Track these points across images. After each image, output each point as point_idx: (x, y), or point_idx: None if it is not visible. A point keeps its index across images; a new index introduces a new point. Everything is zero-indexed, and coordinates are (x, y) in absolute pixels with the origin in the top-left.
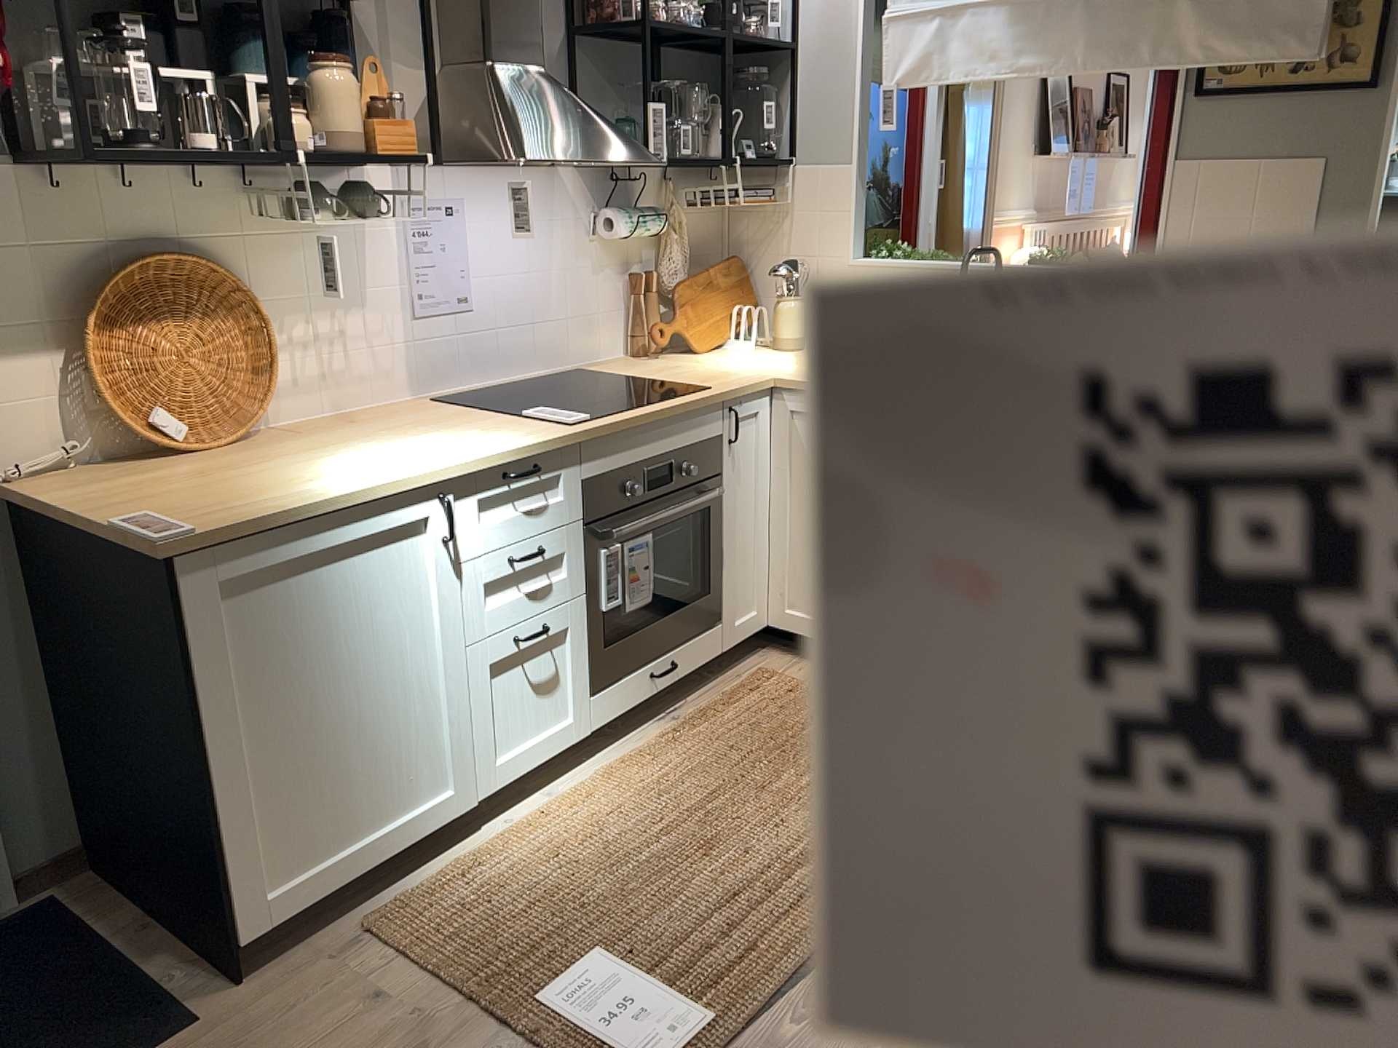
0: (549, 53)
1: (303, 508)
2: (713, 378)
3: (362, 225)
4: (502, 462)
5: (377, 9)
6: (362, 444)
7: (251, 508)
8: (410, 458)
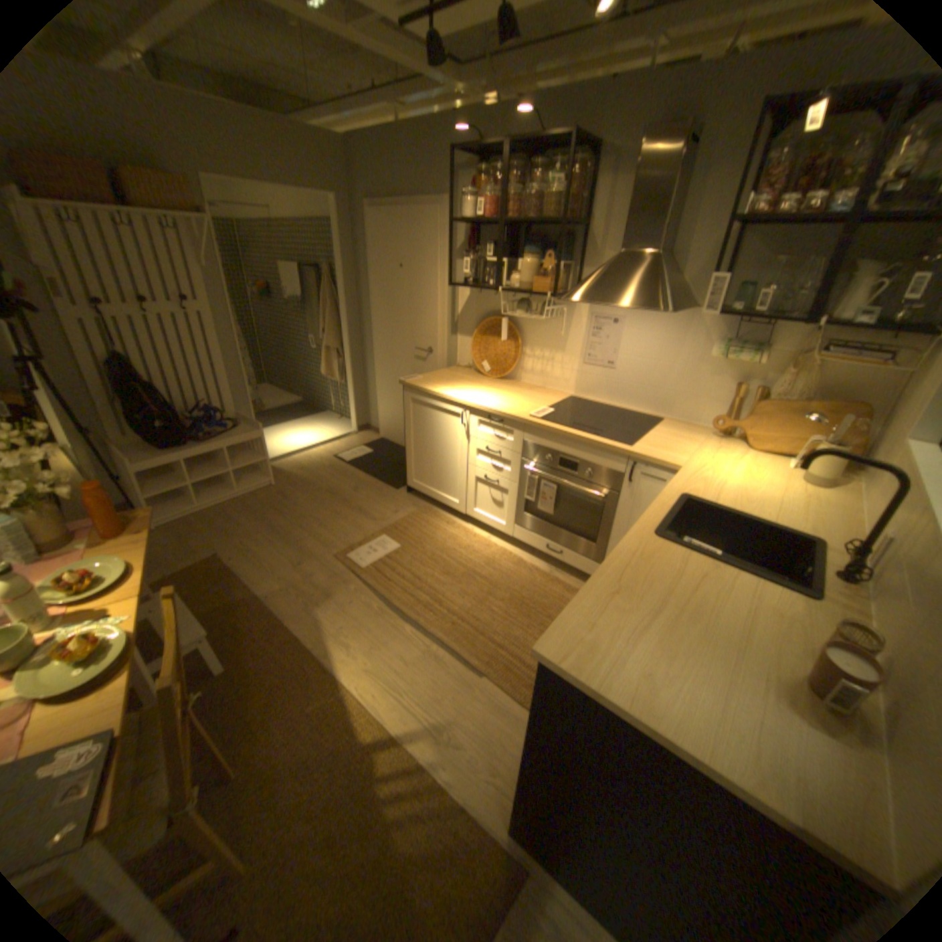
0: (718, 238)
1: (426, 390)
2: (663, 449)
3: (570, 319)
4: (487, 412)
5: (603, 226)
6: (499, 391)
7: (425, 385)
8: (476, 397)
